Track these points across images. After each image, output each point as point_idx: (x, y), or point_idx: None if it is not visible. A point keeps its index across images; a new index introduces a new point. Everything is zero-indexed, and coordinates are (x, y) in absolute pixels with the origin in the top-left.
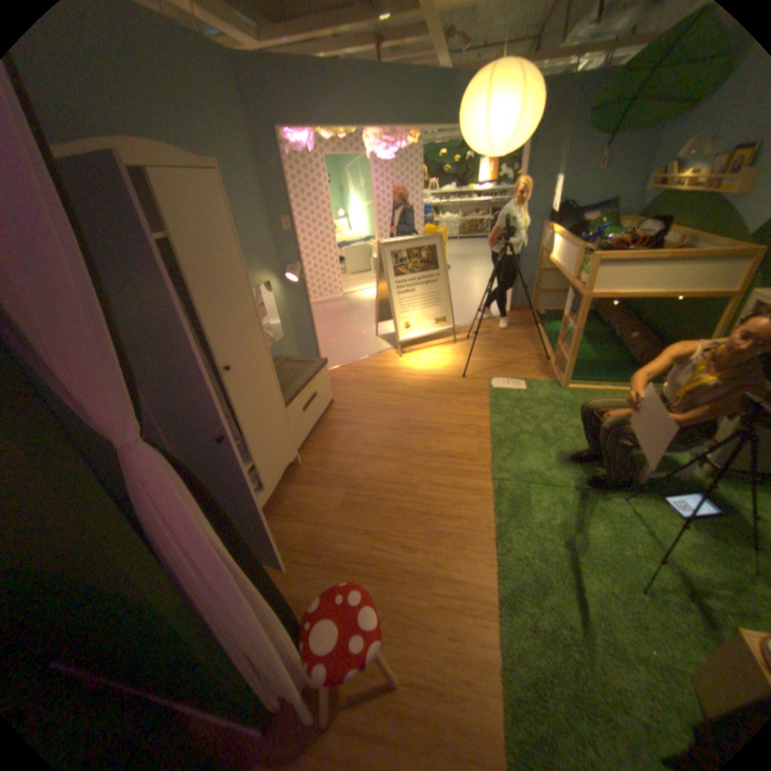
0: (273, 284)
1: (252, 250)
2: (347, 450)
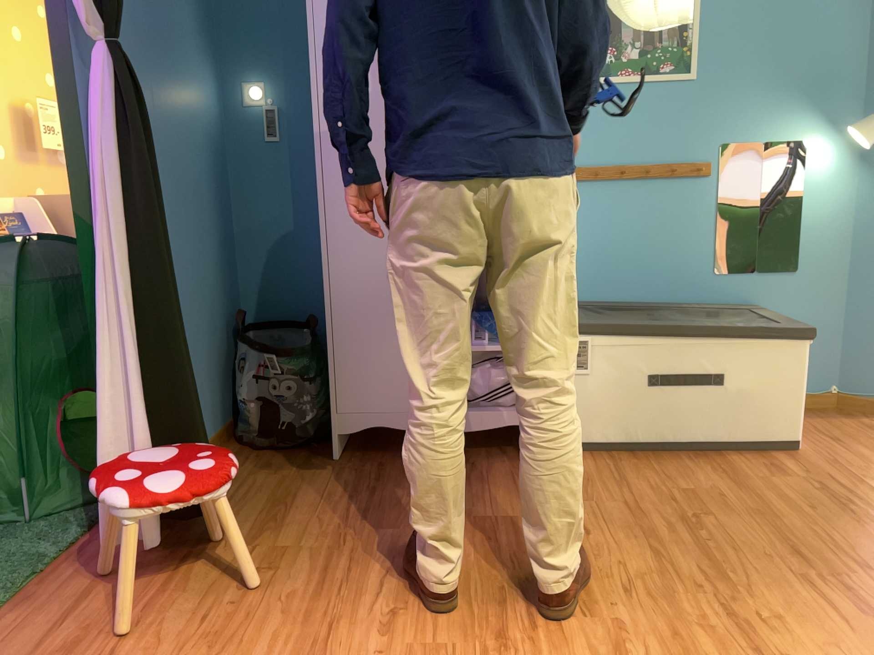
0: (823, 151)
1: (781, 70)
2: (644, 500)
